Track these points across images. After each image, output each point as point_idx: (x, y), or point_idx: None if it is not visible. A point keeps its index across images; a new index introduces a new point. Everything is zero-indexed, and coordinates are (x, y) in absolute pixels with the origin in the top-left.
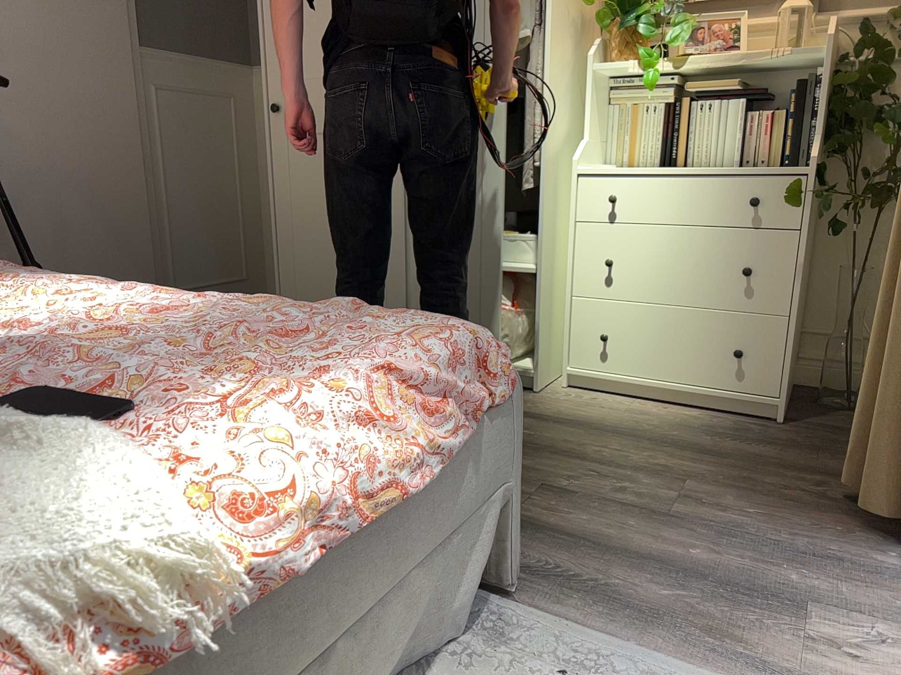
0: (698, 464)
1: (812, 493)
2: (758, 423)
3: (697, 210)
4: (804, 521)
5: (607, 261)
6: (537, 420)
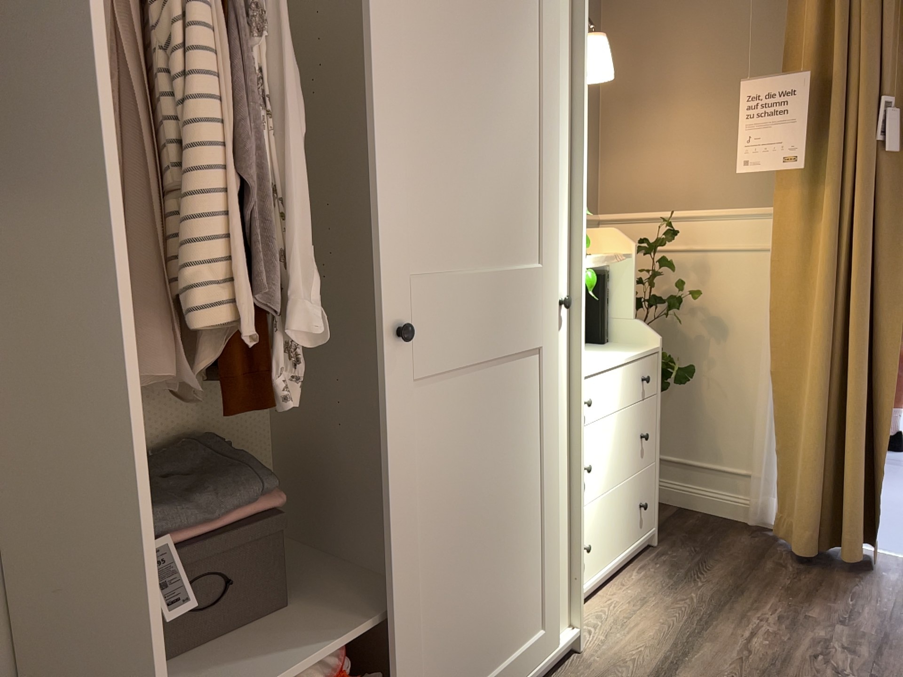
0: (759, 601)
1: (791, 571)
2: (652, 554)
3: (623, 395)
4: (843, 587)
5: (590, 468)
6: (675, 667)
